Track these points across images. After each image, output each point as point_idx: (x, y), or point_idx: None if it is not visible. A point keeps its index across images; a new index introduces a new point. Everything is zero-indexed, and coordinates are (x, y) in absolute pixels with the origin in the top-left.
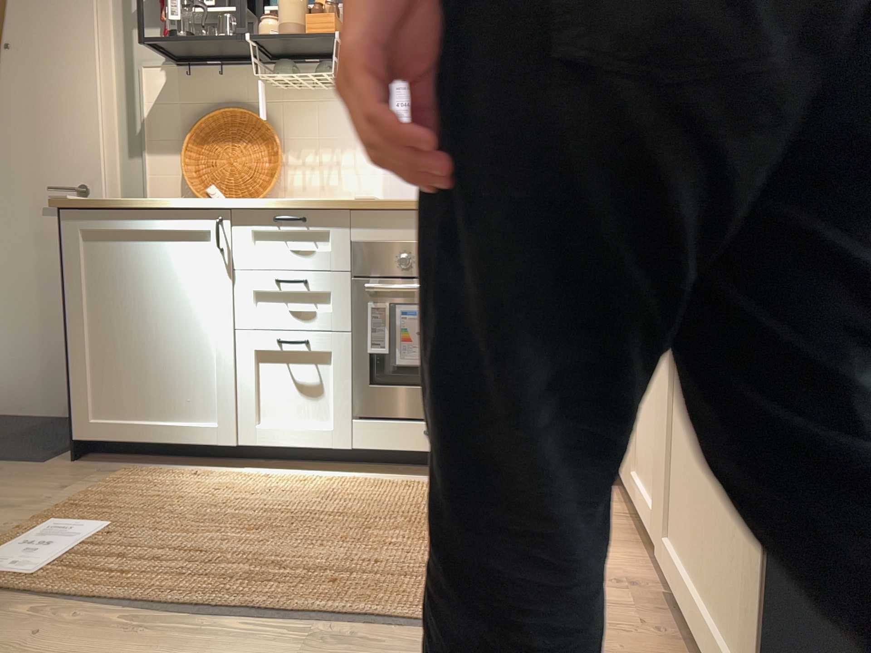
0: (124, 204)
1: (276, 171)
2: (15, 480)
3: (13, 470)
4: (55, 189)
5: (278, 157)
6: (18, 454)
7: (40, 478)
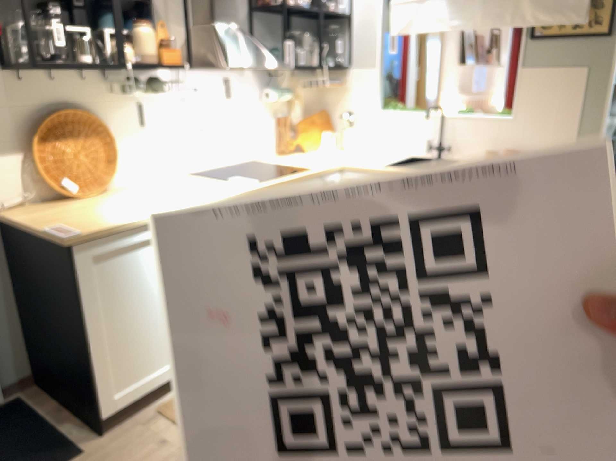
0: (129, 226)
1: (115, 159)
2: None
3: None
4: None
5: (116, 148)
6: None
7: (122, 455)
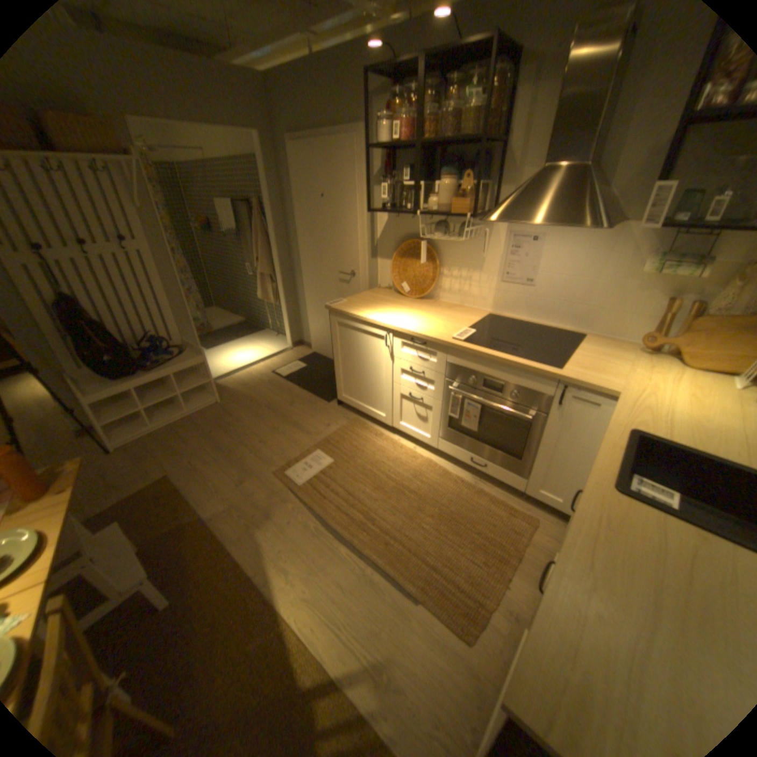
0: (351, 315)
1: (435, 280)
2: (317, 412)
3: (319, 404)
4: (342, 273)
5: (437, 273)
6: (324, 393)
7: (324, 413)
